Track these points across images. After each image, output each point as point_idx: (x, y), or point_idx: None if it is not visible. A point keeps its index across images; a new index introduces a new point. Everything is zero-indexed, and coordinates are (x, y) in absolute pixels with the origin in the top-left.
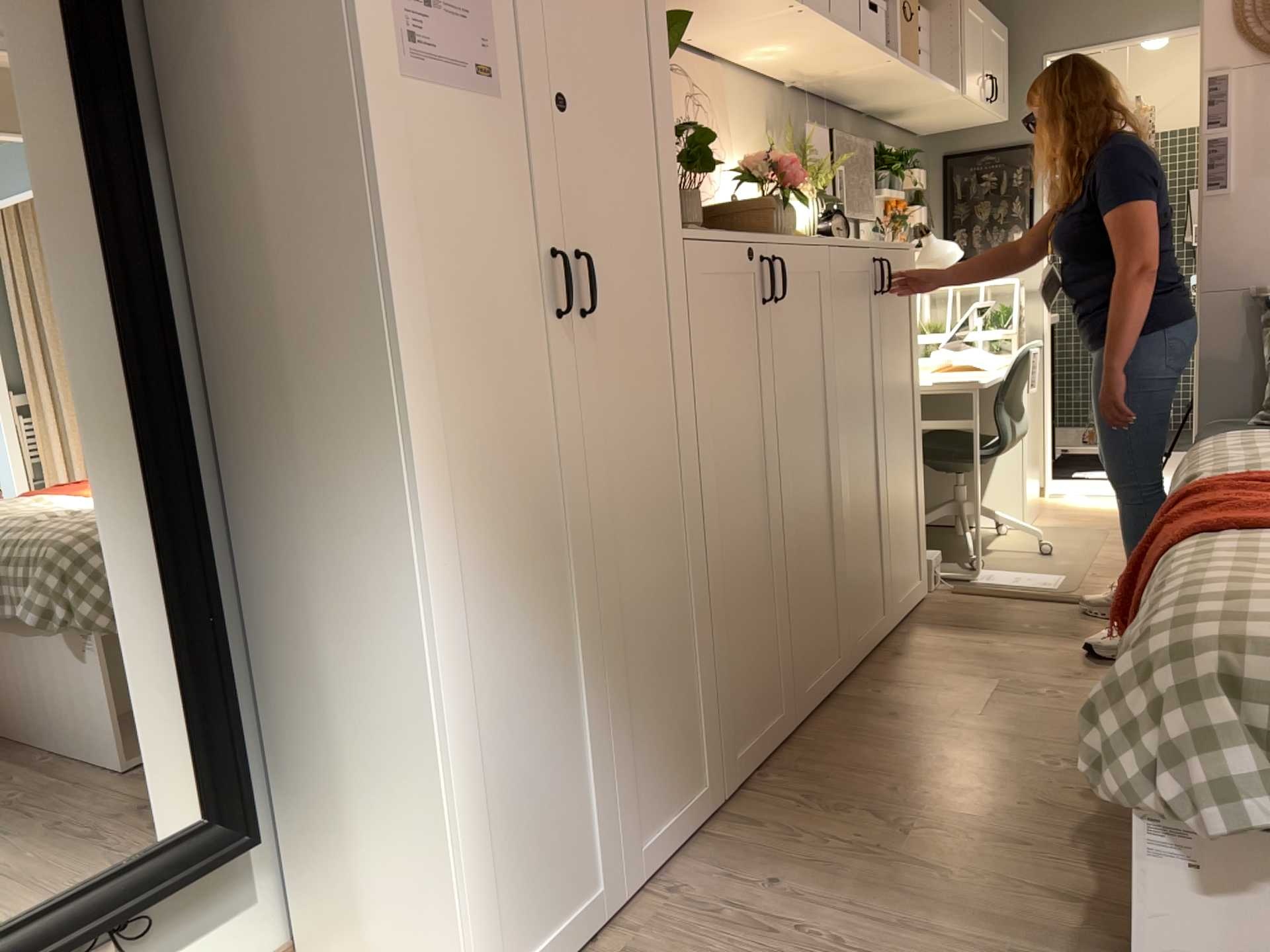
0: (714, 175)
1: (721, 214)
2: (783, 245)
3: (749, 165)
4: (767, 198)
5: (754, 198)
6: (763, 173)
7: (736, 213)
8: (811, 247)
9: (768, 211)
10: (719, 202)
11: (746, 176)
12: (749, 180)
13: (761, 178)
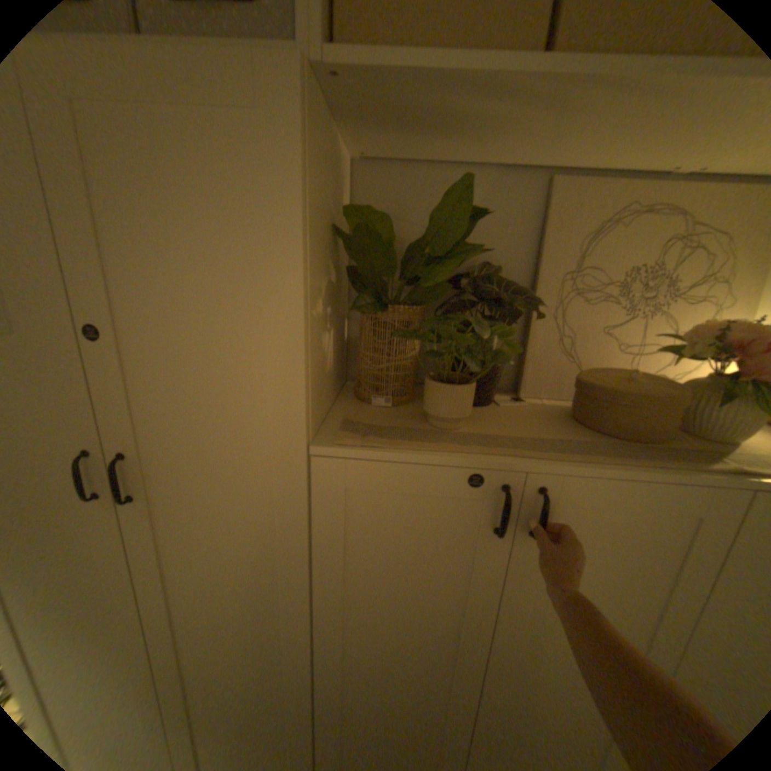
0: (659, 333)
1: (585, 392)
2: (576, 478)
3: (691, 336)
4: (654, 396)
5: (630, 390)
6: (705, 351)
7: (599, 399)
8: (681, 486)
9: (650, 410)
10: (589, 379)
11: (681, 349)
12: (688, 354)
13: (711, 355)
